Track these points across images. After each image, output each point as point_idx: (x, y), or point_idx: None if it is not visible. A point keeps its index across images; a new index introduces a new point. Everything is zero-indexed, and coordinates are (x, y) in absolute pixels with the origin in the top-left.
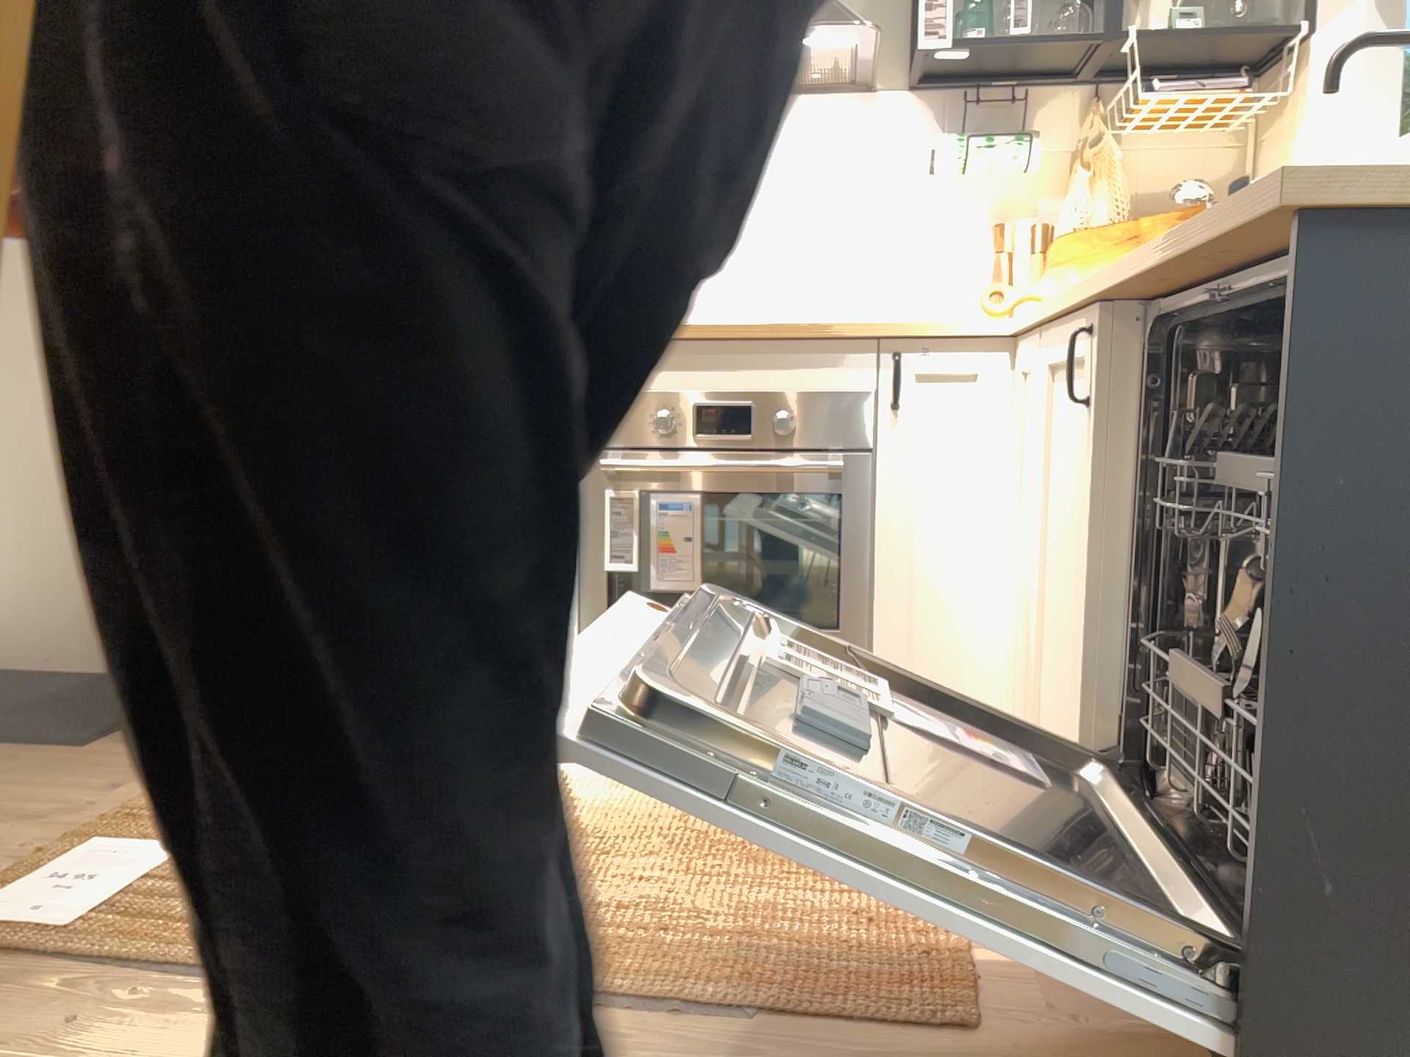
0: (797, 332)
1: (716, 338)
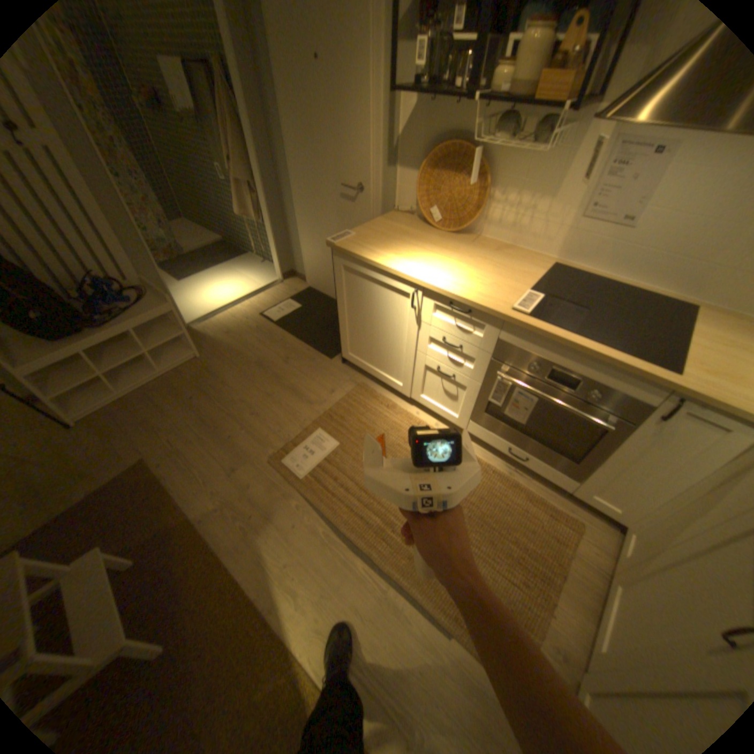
0: (624, 367)
1: (576, 349)
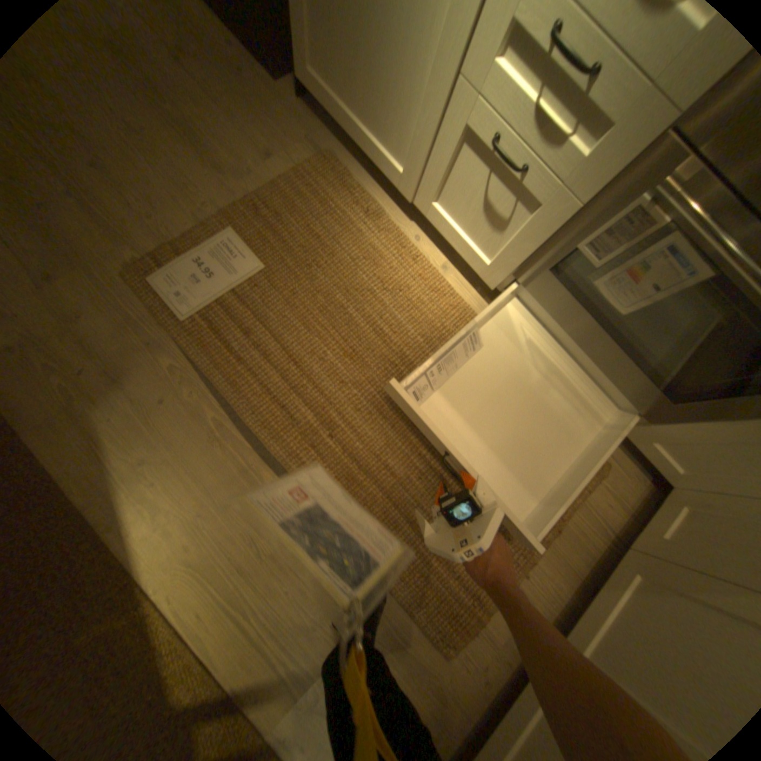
0: None
1: None
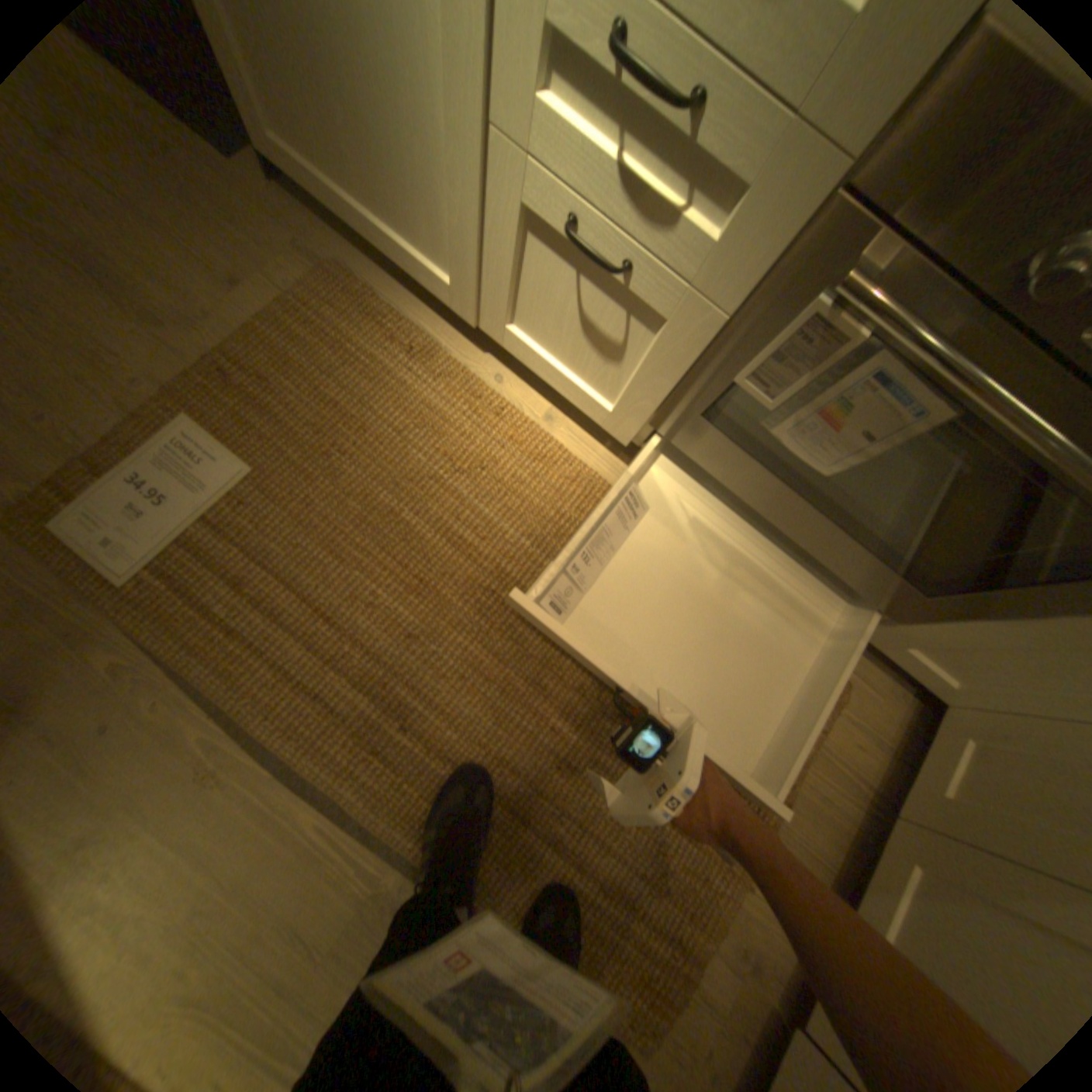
0: None
1: None
